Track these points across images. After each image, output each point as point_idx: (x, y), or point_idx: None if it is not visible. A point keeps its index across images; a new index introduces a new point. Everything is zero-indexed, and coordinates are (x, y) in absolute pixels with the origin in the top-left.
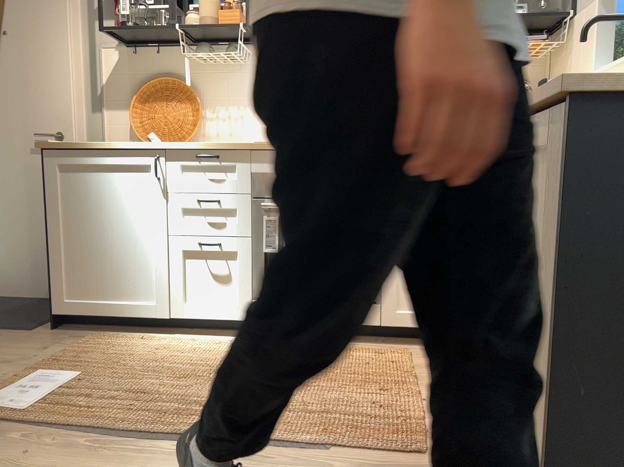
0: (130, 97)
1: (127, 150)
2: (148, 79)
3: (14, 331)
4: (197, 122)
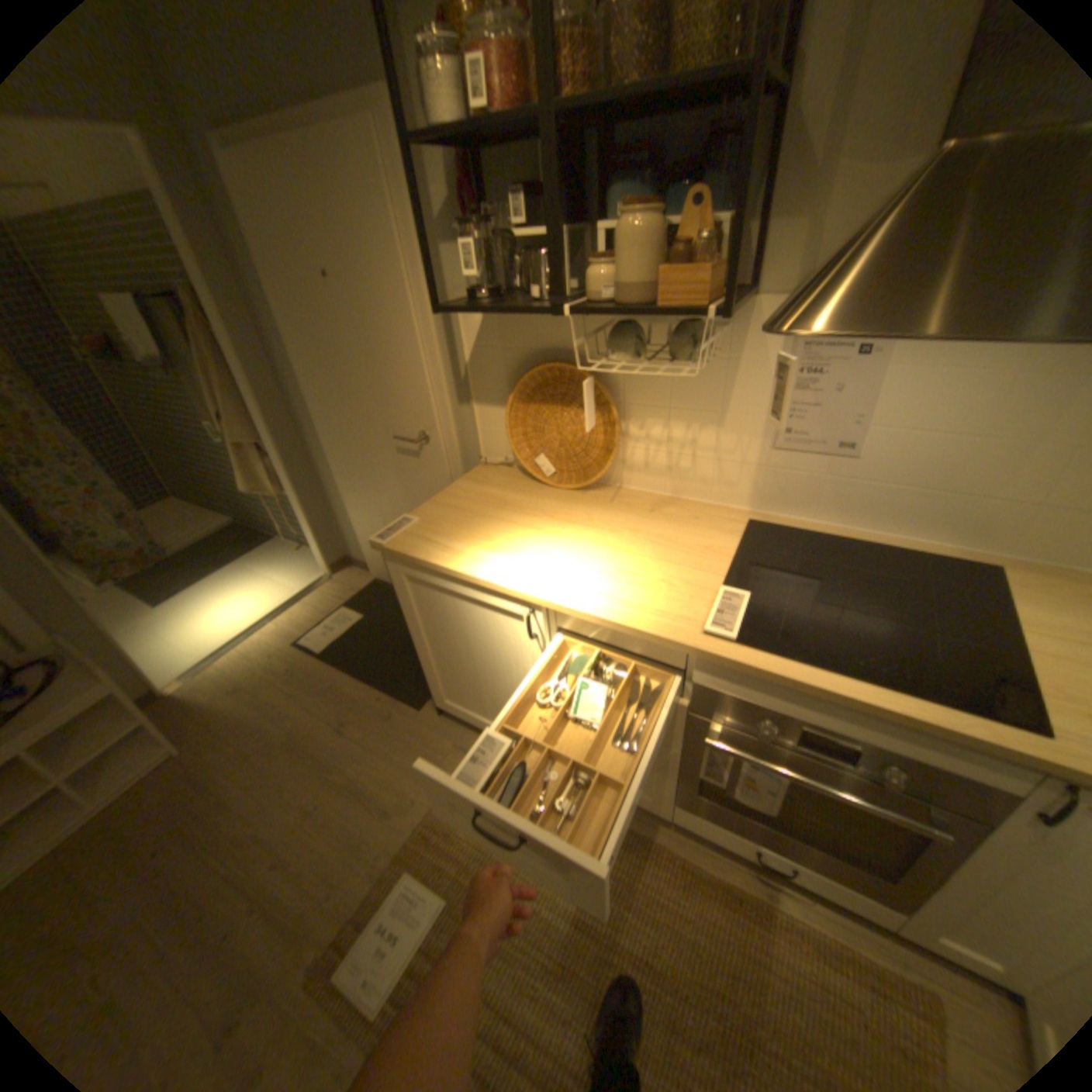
0: (509, 385)
1: (488, 586)
2: (533, 357)
3: (404, 706)
4: (613, 450)
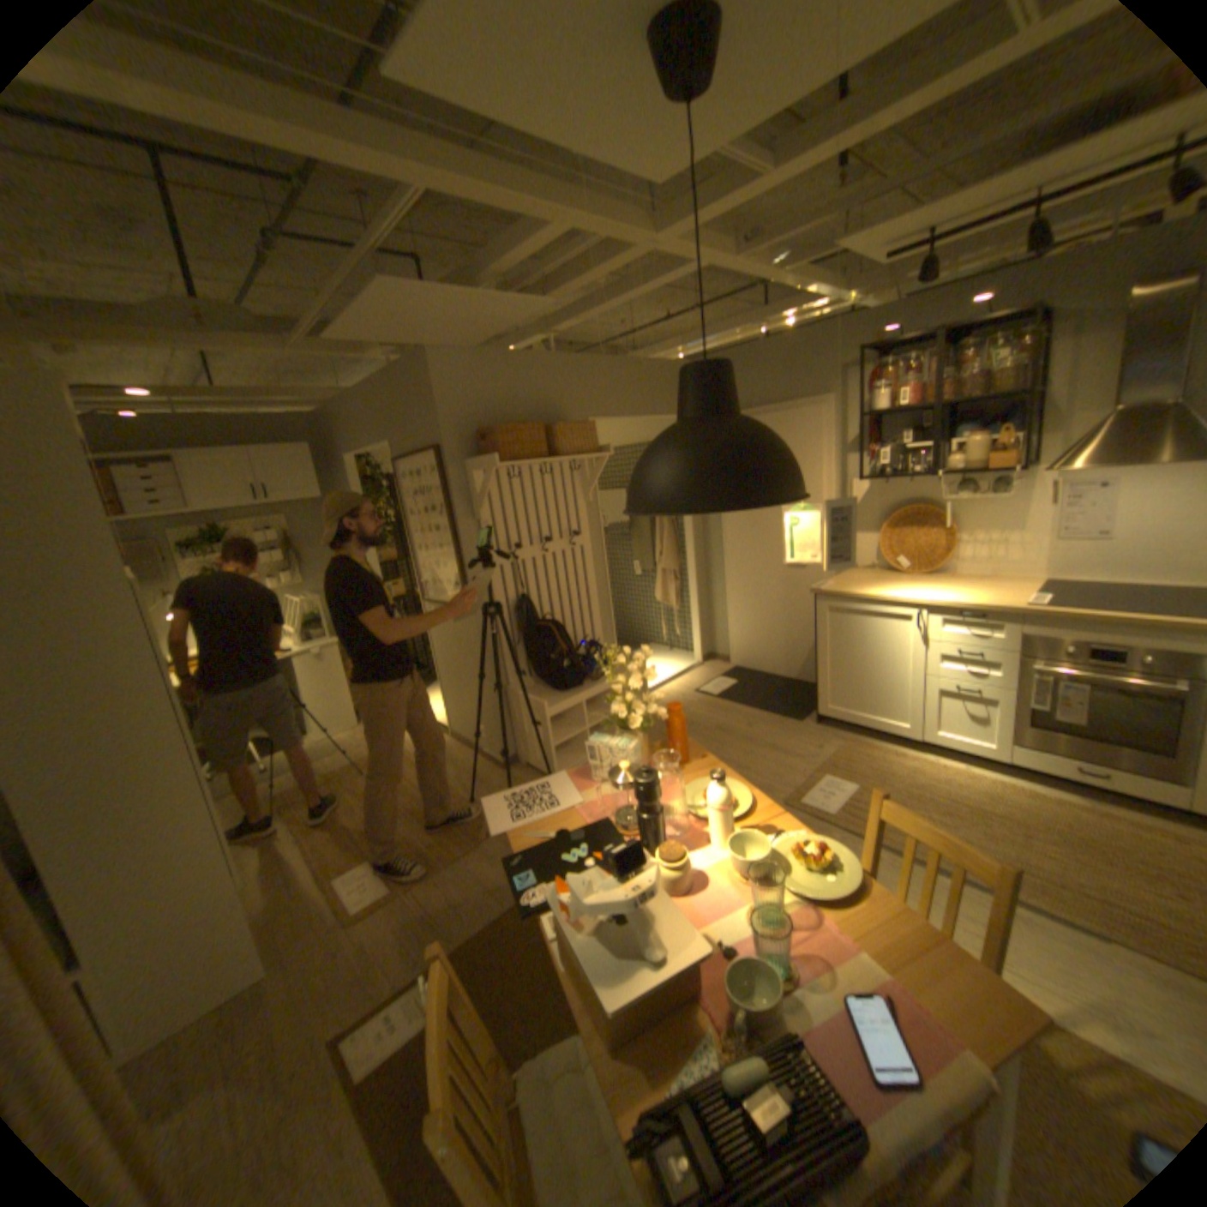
0: (878, 520)
1: (890, 601)
2: (897, 504)
3: (789, 719)
4: (951, 548)
